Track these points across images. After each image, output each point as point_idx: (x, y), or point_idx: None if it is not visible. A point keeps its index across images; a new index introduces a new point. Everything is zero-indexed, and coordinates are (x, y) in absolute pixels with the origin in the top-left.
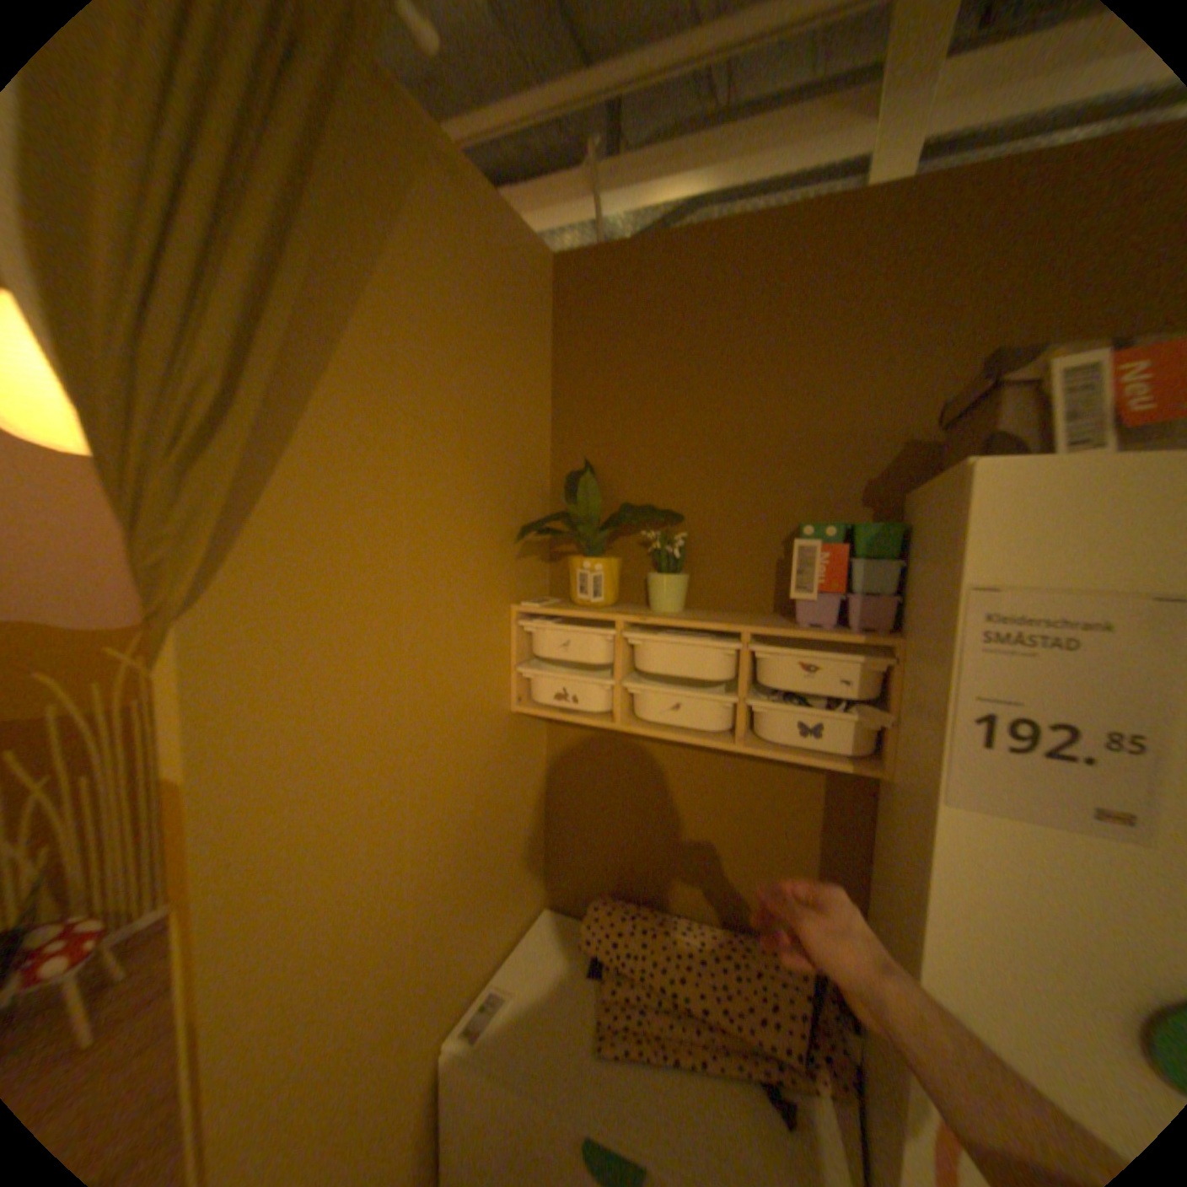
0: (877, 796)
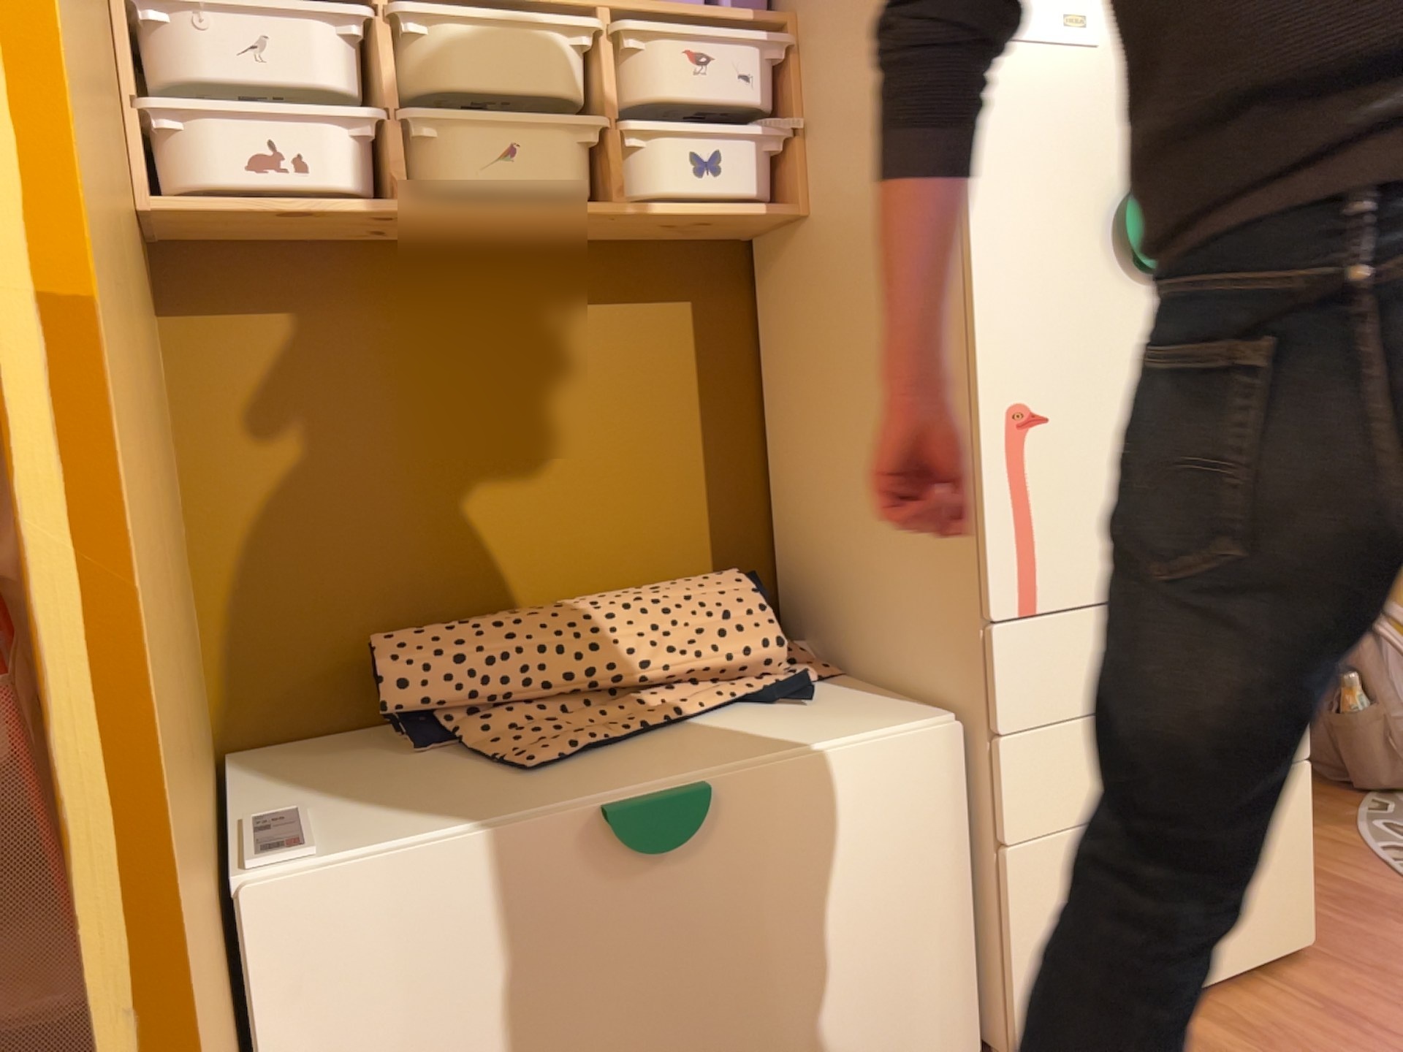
0: (757, 311)
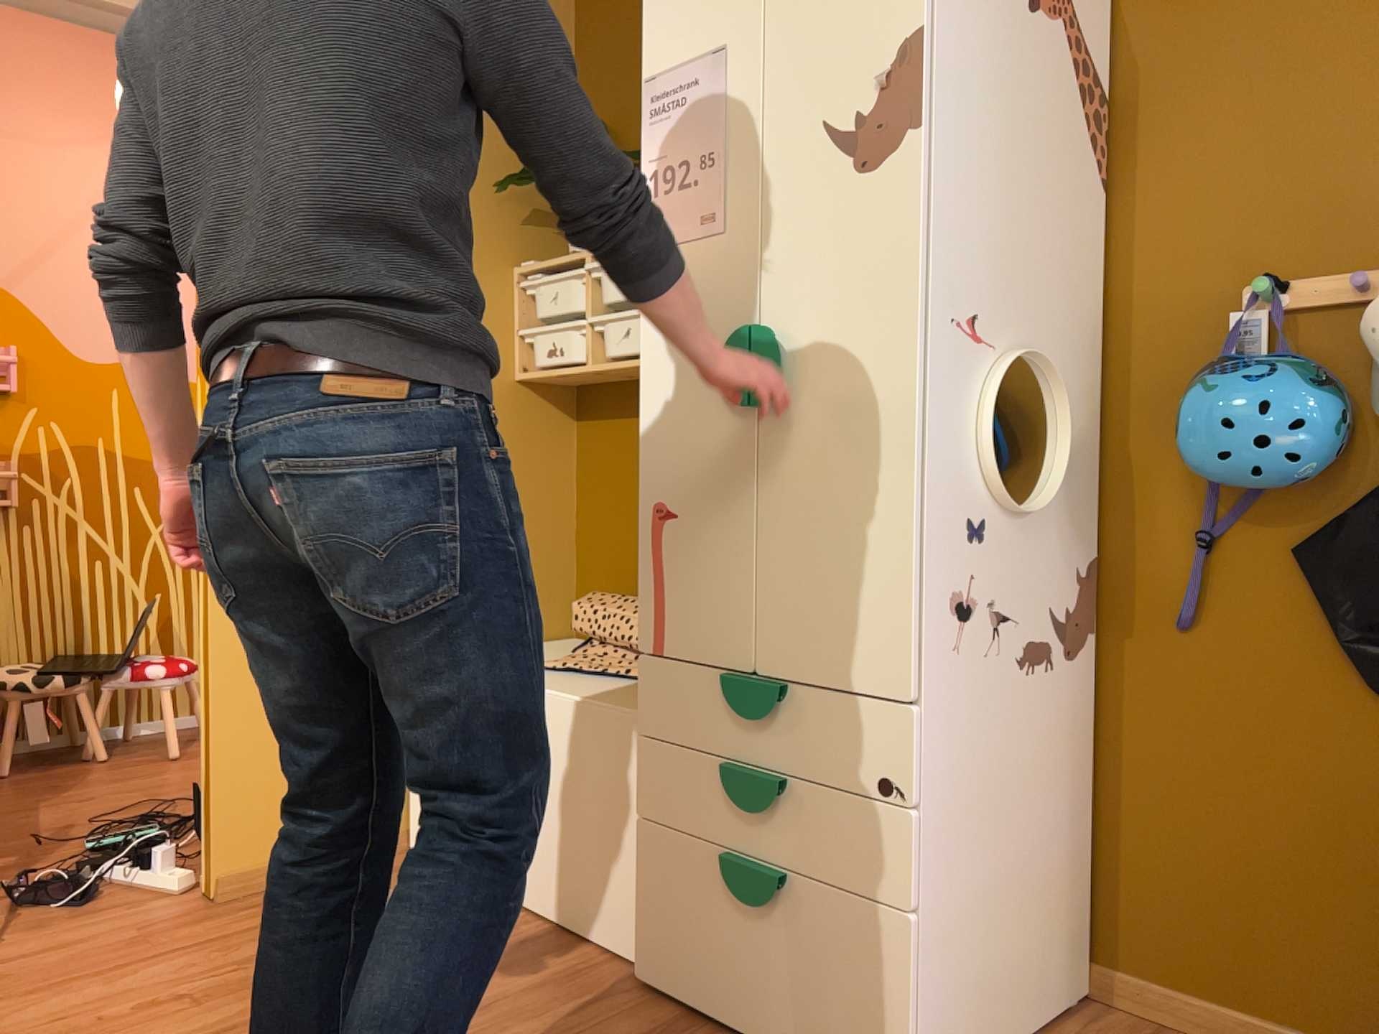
0: None
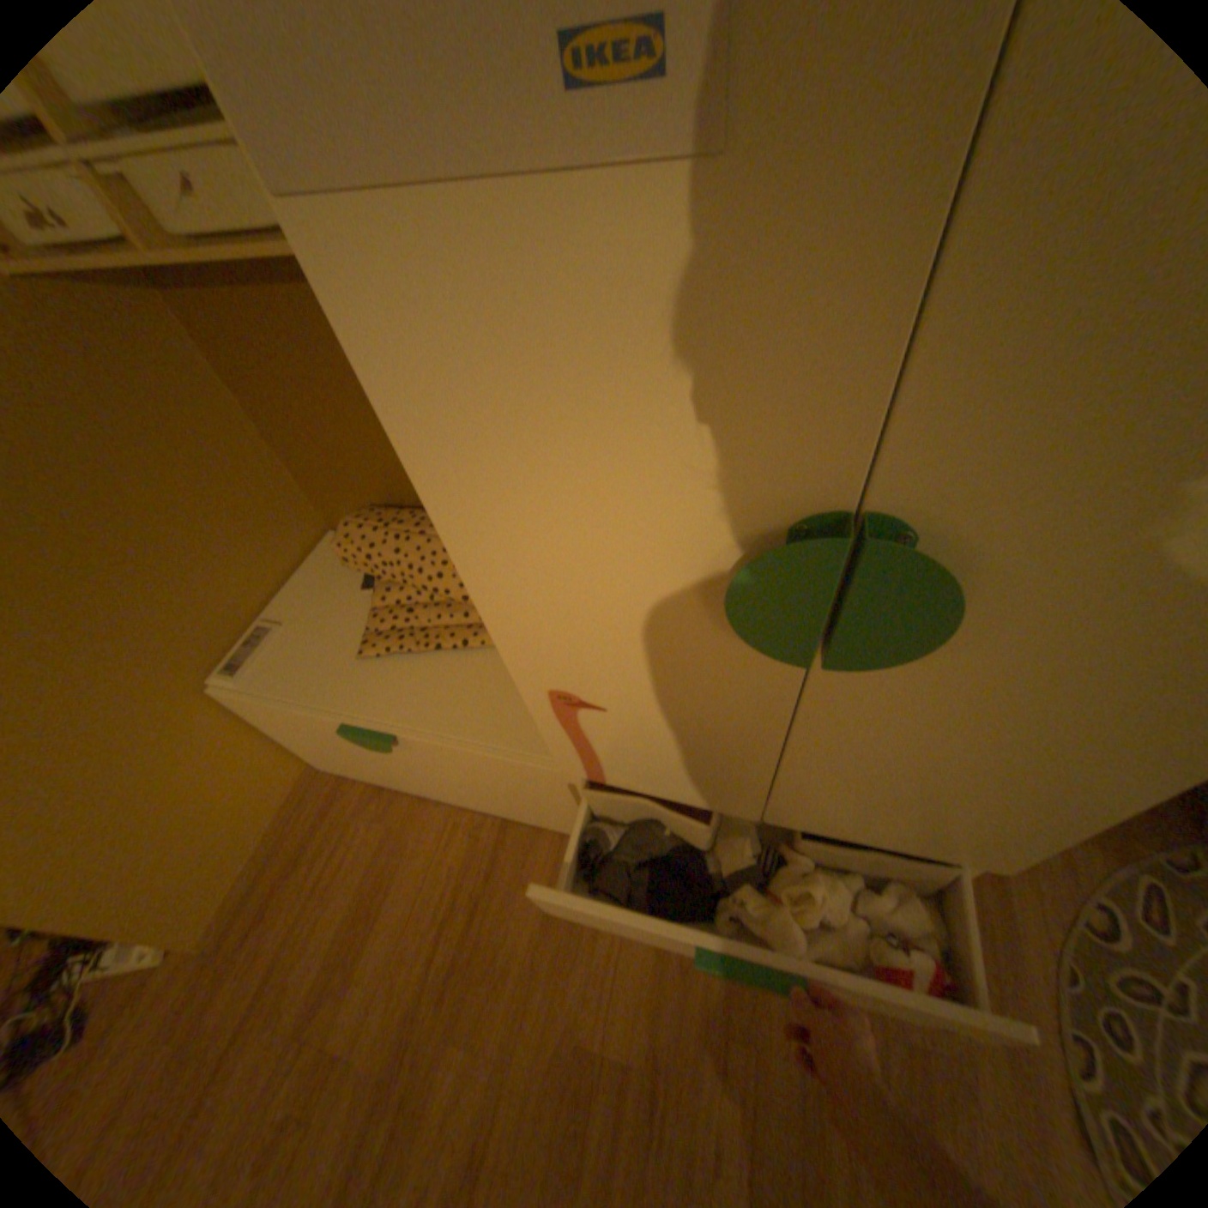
0: None
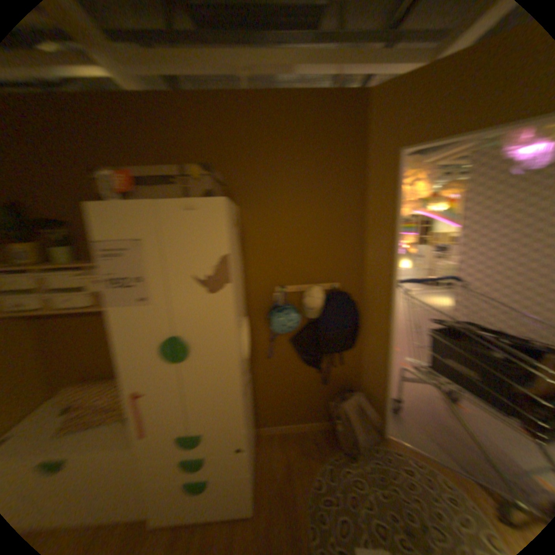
0: None
